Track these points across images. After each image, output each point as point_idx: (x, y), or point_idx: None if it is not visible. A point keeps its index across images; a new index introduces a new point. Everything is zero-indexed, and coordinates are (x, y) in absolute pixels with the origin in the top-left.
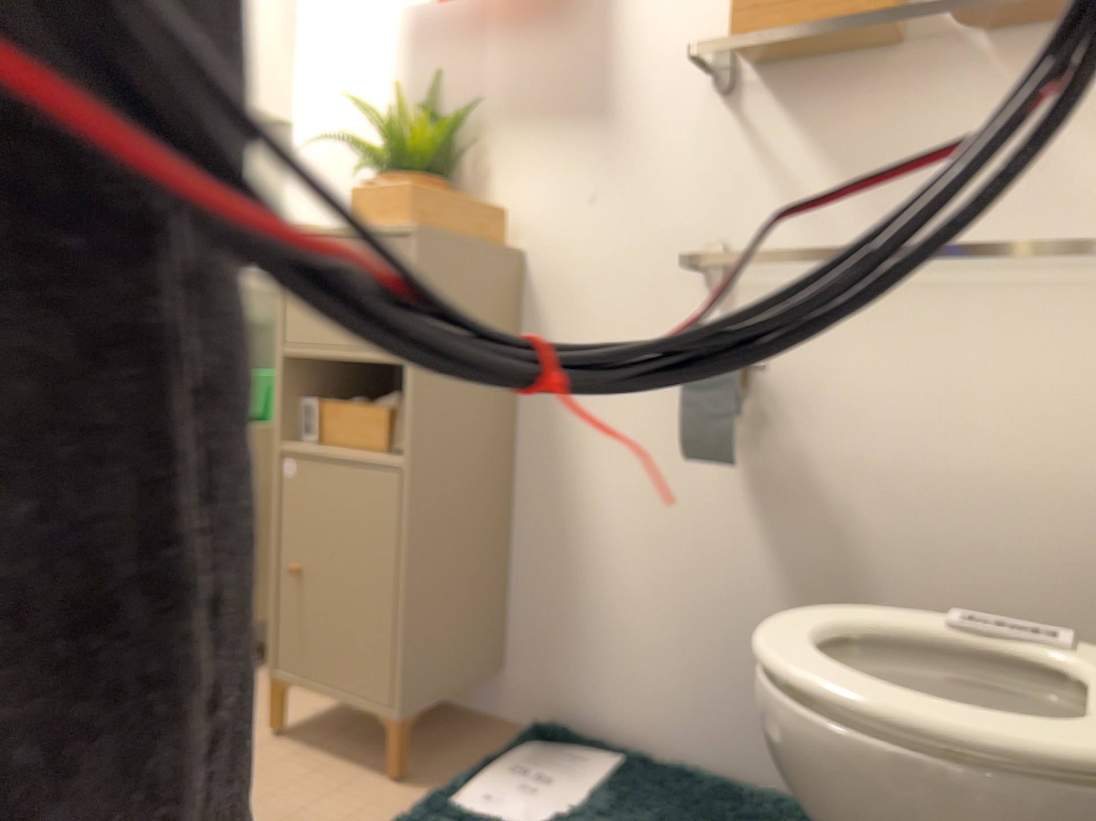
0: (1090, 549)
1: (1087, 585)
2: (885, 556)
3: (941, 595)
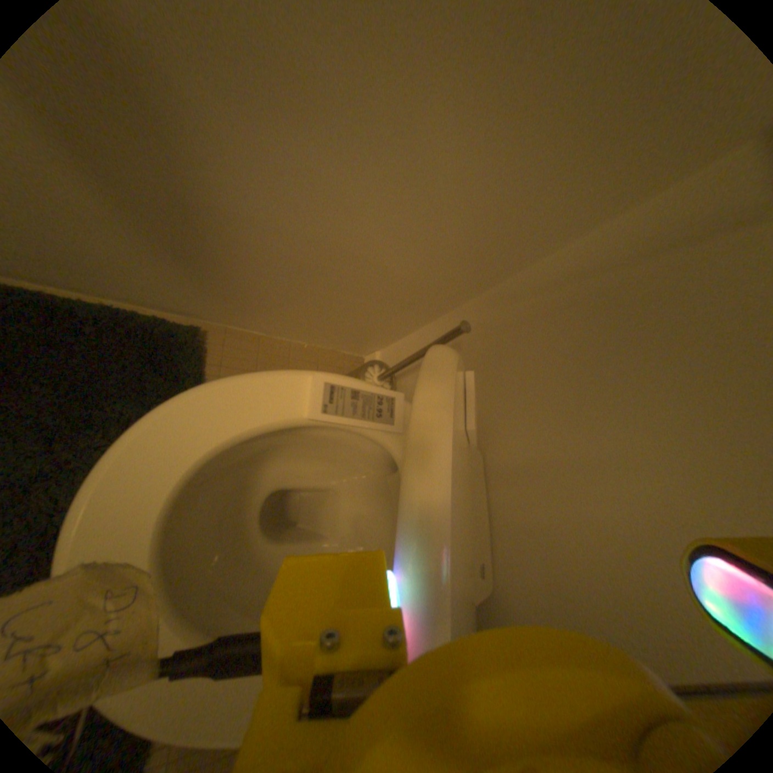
0: (443, 245)
1: (421, 263)
2: (242, 187)
3: (297, 237)
